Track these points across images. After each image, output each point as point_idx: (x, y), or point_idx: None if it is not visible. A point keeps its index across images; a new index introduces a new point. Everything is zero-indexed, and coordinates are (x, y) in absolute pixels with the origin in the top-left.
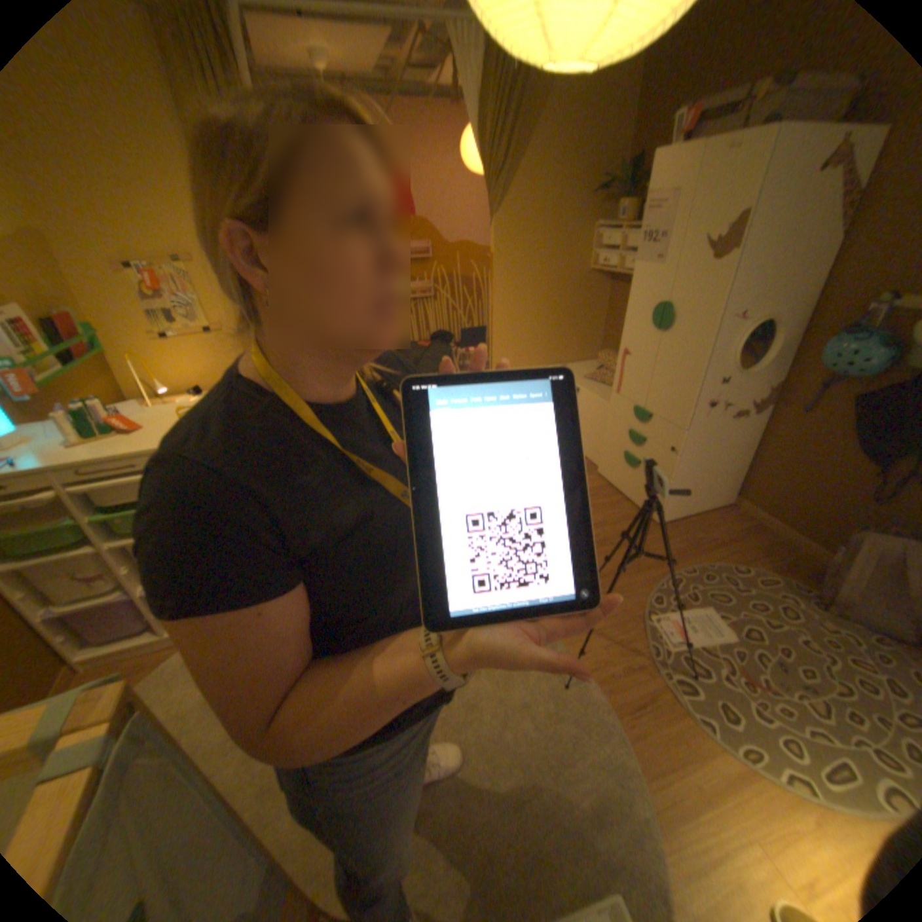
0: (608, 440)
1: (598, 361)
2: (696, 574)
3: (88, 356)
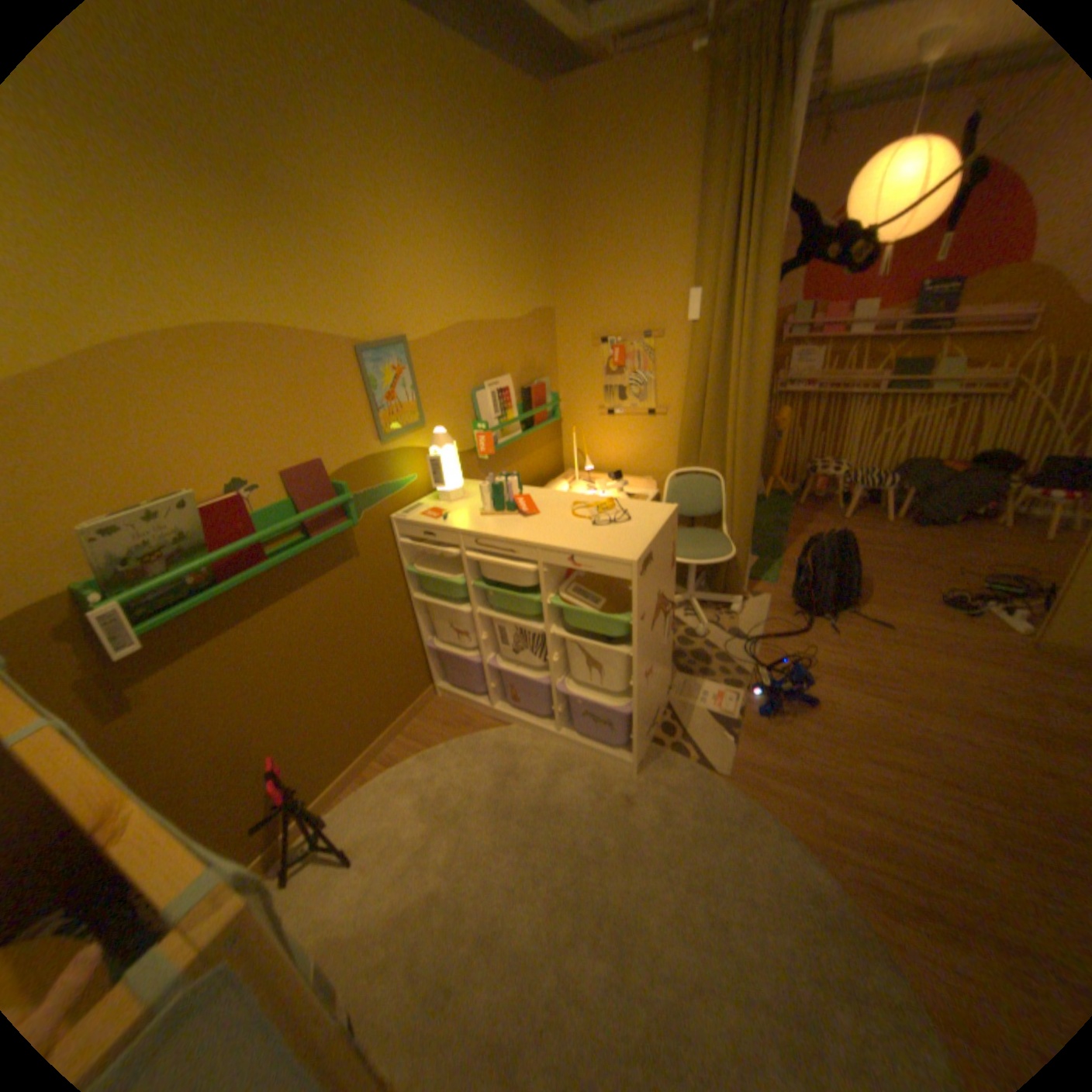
0: None
1: None
2: None
3: (545, 425)
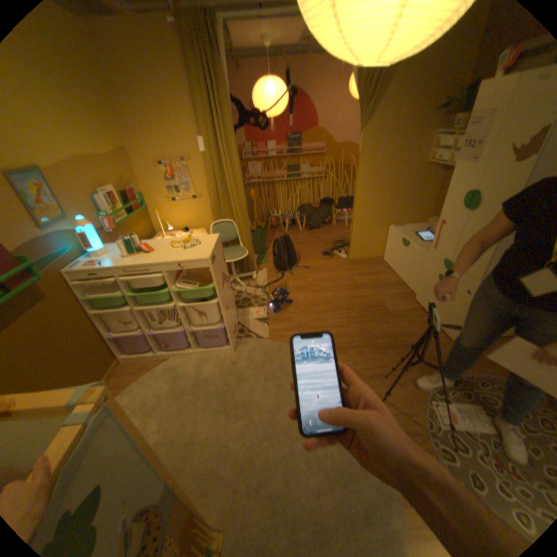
0: (425, 279)
1: (428, 224)
2: (474, 380)
3: (139, 209)
